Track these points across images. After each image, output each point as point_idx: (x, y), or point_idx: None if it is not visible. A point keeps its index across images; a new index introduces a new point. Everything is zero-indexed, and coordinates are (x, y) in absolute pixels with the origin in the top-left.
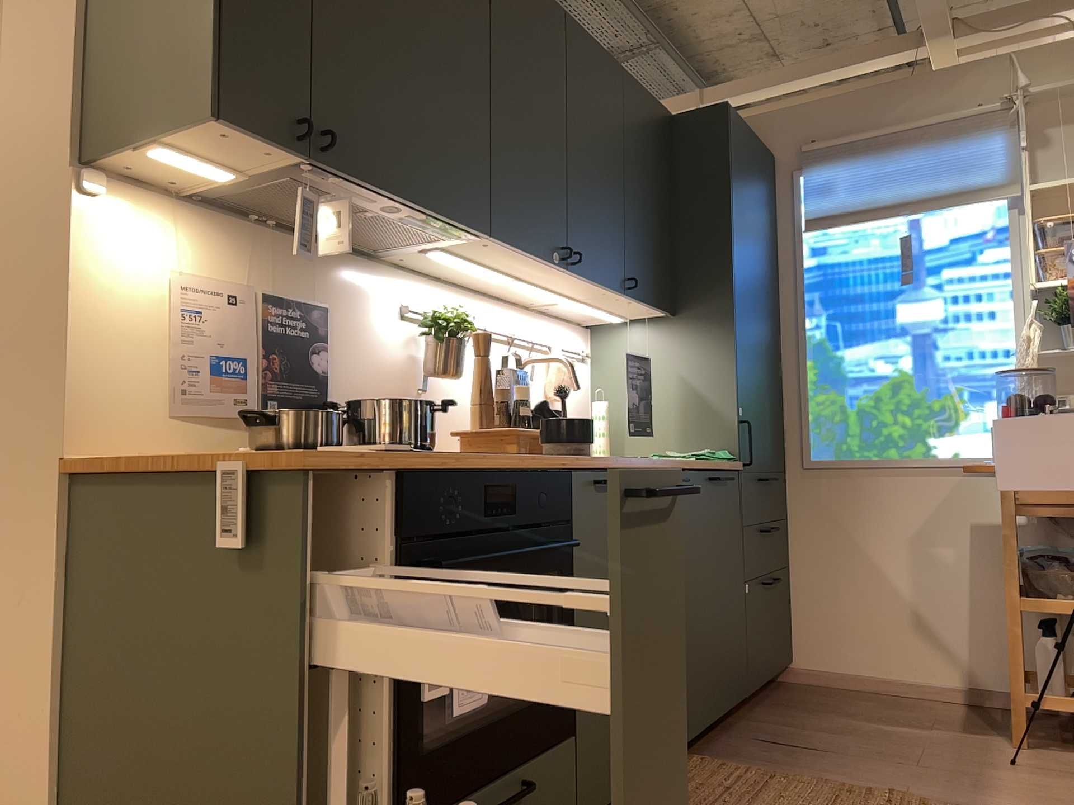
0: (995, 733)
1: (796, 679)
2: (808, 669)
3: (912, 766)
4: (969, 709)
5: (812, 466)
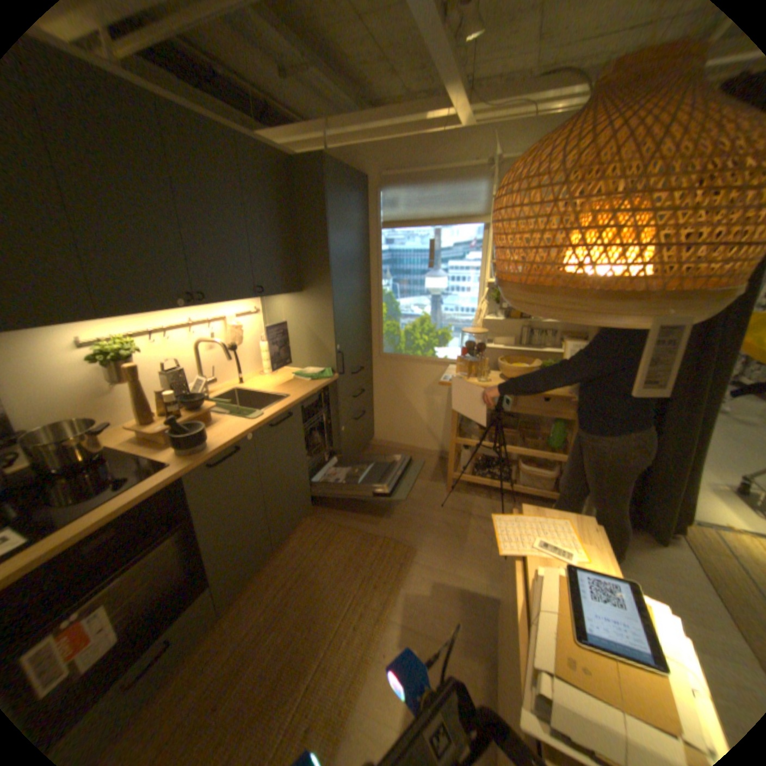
0: (442, 482)
1: (374, 444)
2: (379, 440)
3: (399, 514)
4: (438, 462)
5: (383, 356)
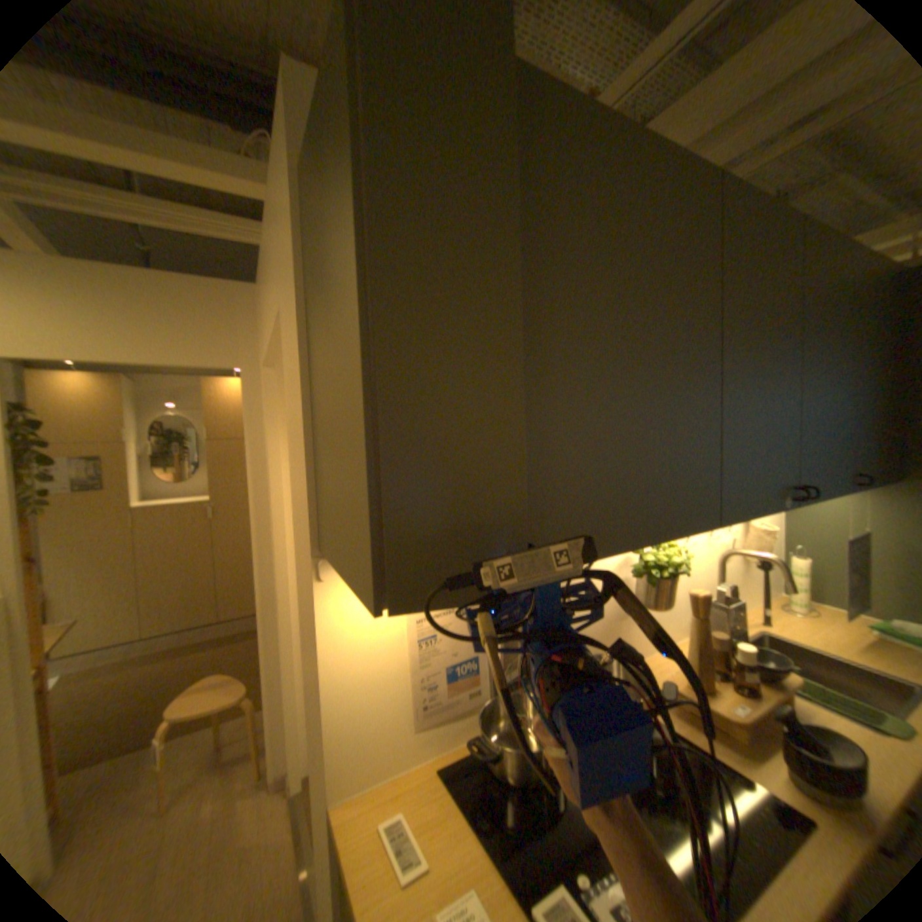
0: None
1: None
2: None
3: None
4: None
5: None
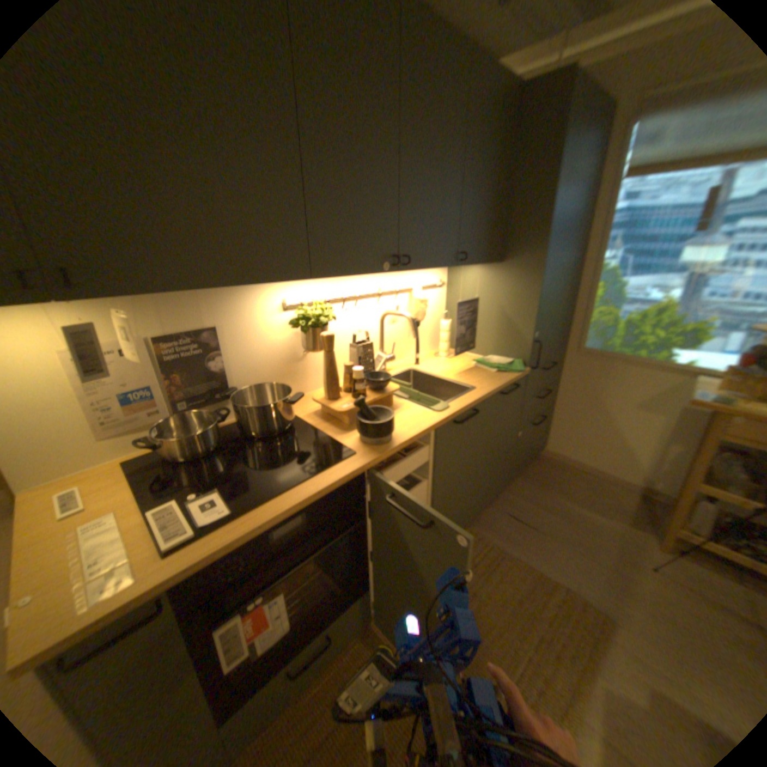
0: (651, 533)
1: (545, 455)
2: (553, 453)
3: (588, 561)
4: (641, 501)
5: (583, 351)
